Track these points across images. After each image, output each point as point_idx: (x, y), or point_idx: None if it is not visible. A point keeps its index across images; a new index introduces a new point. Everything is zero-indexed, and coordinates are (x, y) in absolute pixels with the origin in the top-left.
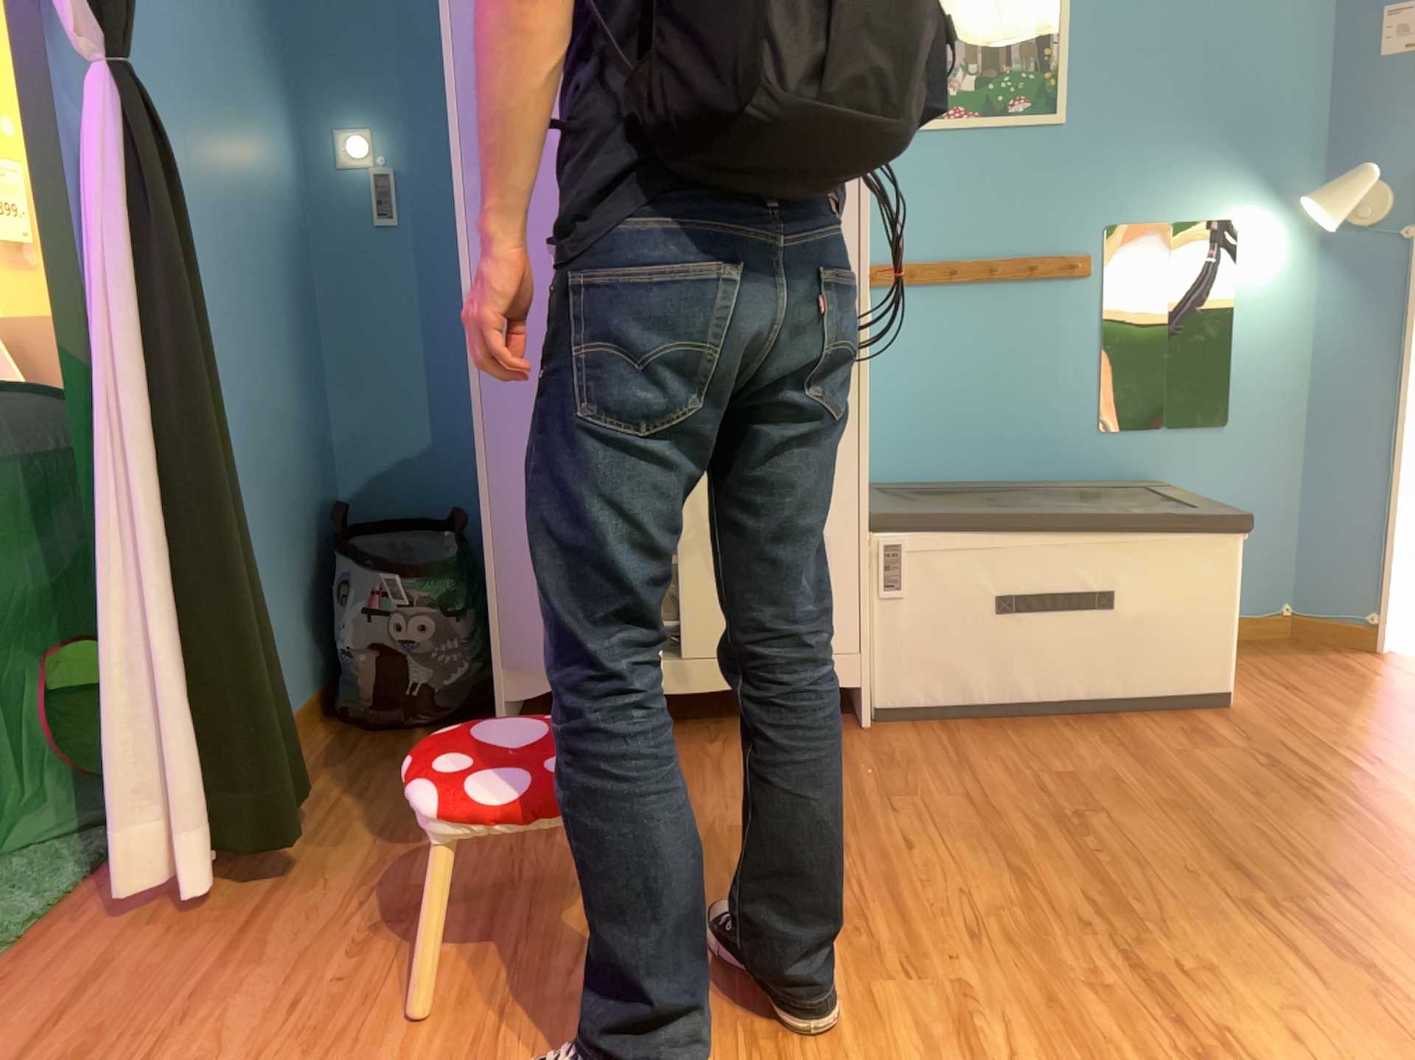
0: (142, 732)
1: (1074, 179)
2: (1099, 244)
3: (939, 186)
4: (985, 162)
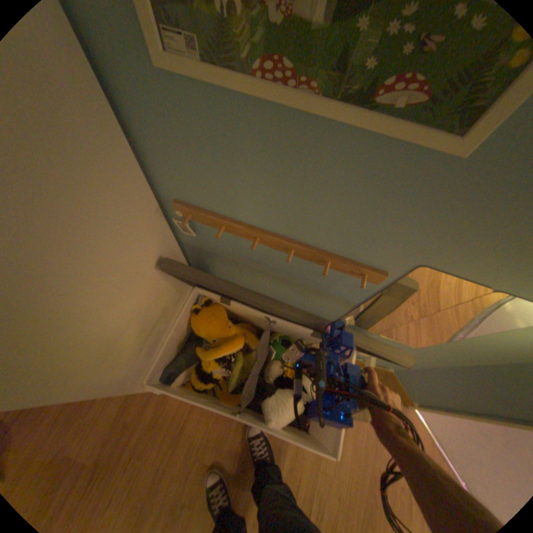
0: None
1: (428, 221)
2: (409, 271)
3: (253, 164)
4: (317, 158)
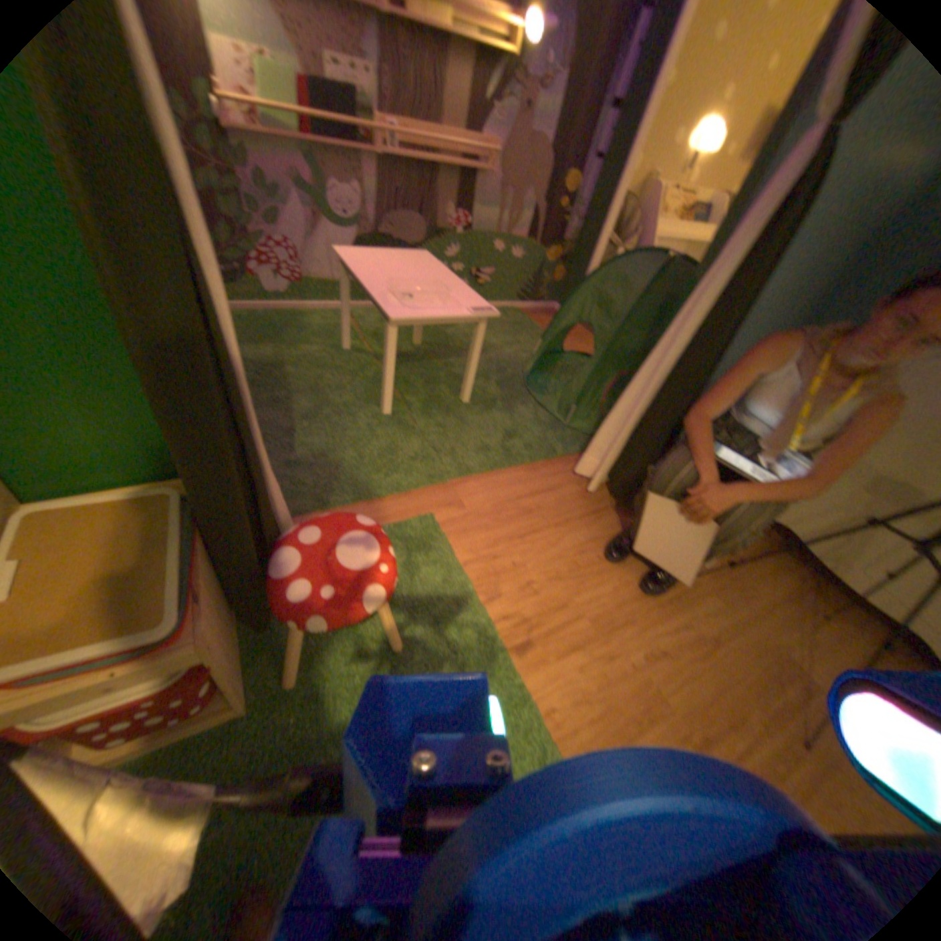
0: (610, 438)
1: None
2: None
3: None
4: None
